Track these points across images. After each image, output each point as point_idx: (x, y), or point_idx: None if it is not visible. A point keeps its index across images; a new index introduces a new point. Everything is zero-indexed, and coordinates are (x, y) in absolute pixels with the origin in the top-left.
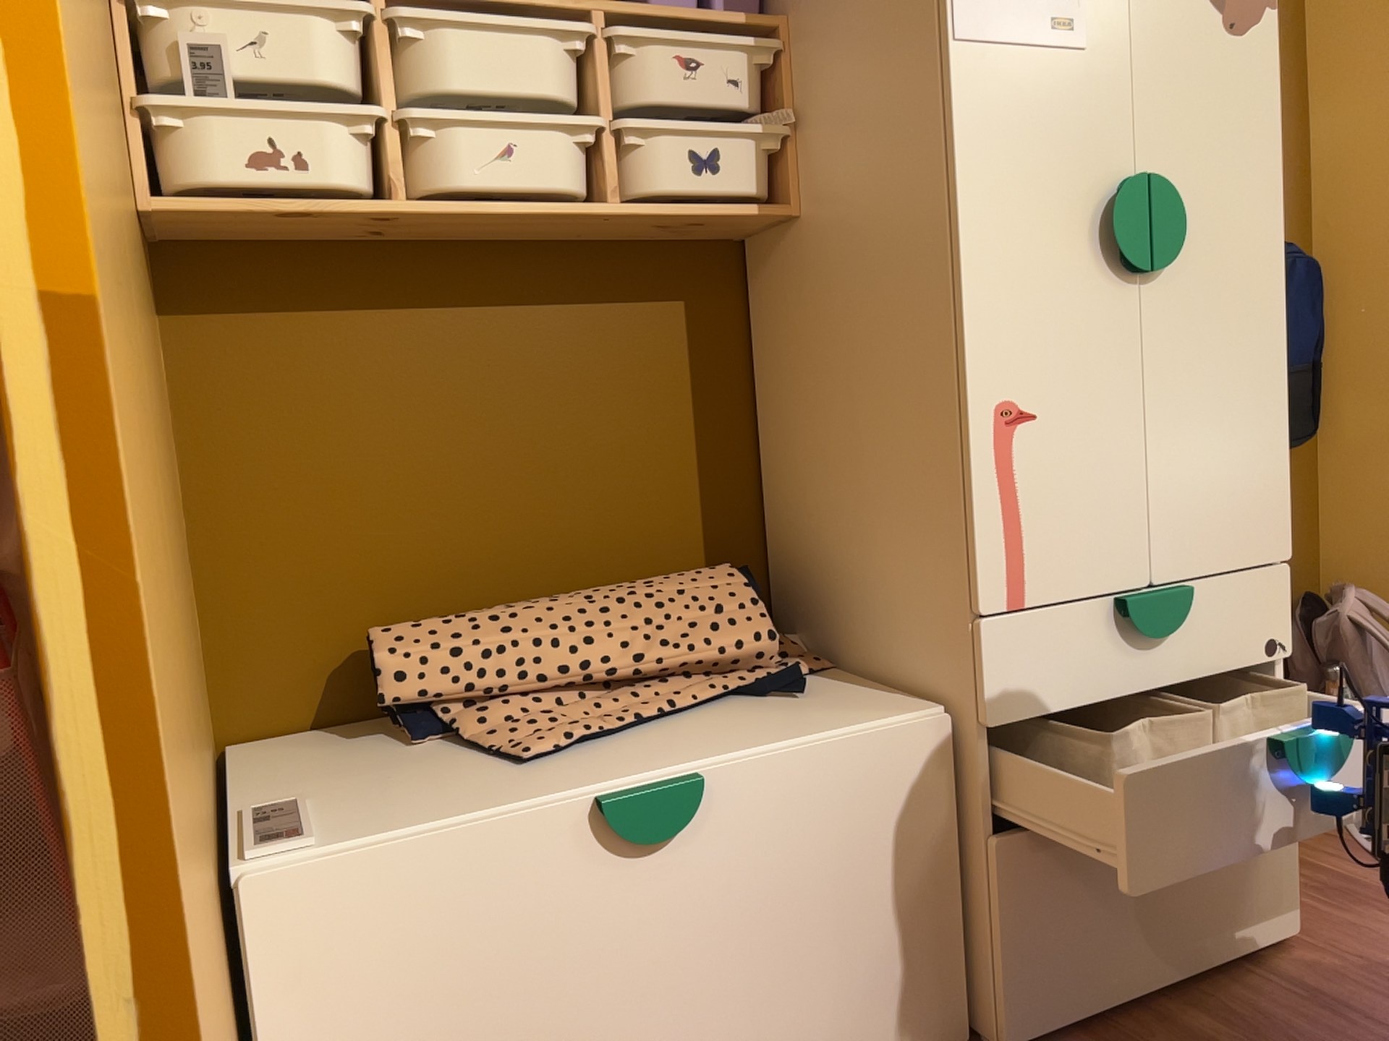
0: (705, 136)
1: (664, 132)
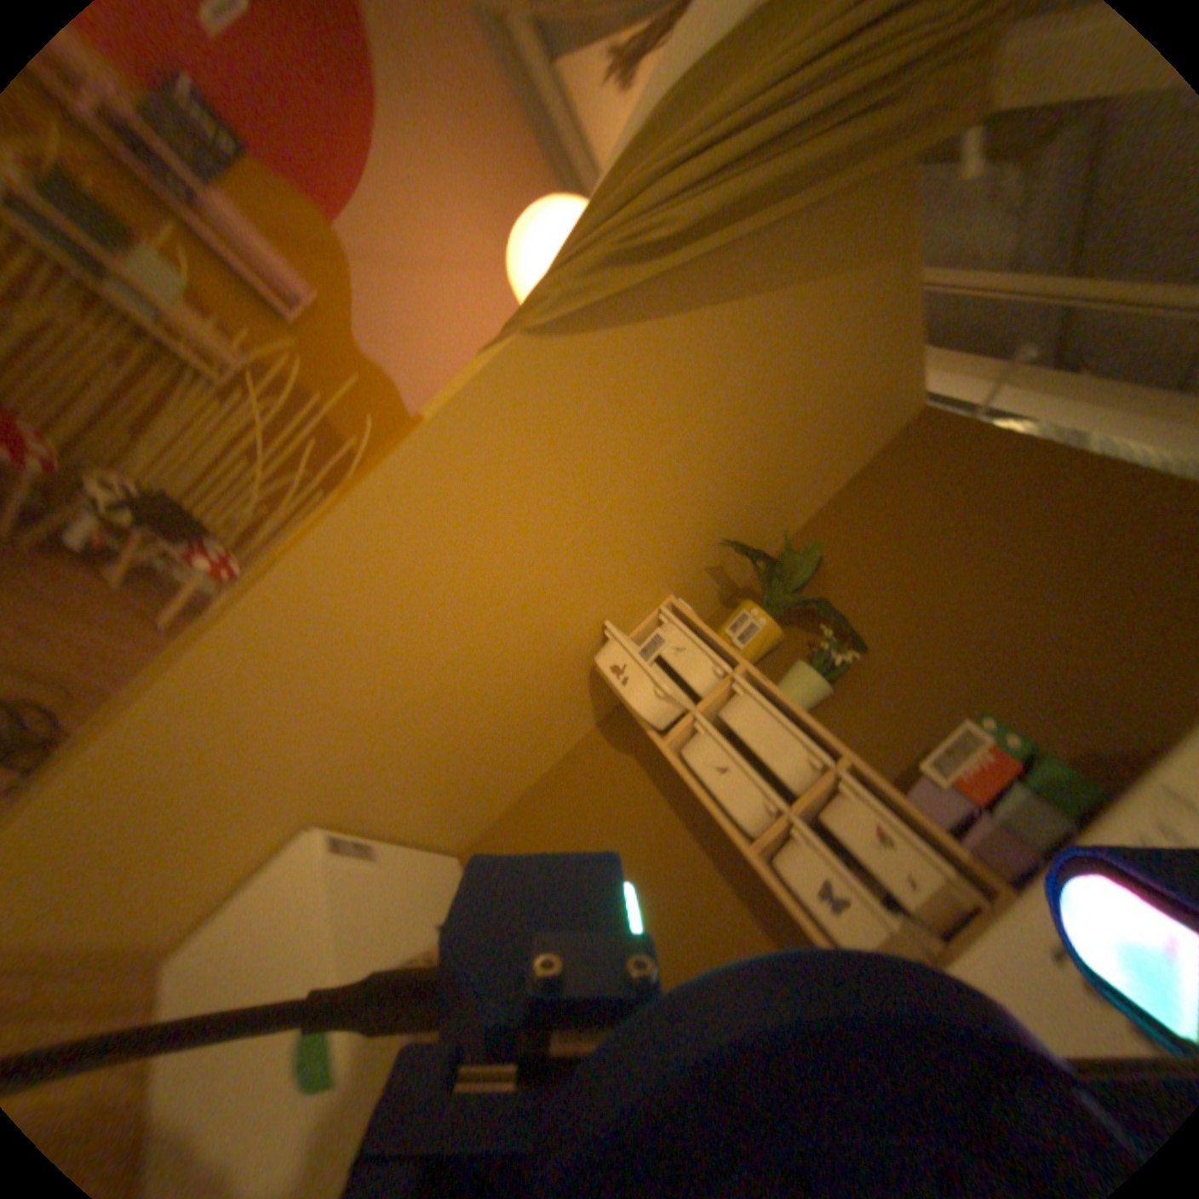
0: (850, 886)
1: (820, 853)
